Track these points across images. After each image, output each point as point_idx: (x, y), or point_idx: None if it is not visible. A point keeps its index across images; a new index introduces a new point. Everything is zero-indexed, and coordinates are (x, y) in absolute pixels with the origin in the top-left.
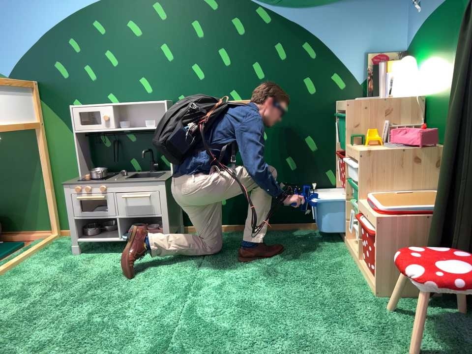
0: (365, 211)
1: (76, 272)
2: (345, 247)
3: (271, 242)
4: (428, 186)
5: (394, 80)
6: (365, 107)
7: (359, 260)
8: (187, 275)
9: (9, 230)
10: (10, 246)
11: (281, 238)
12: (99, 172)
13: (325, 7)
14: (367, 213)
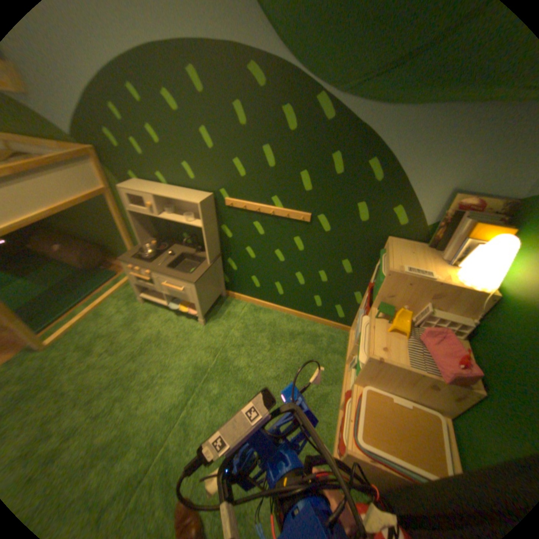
0: (351, 409)
1: (134, 329)
2: (343, 370)
3: (286, 336)
4: (436, 409)
5: (474, 252)
6: (410, 286)
7: (340, 411)
8: (202, 365)
9: (112, 255)
10: (107, 275)
11: (297, 332)
12: (147, 256)
13: (426, 108)
14: (350, 416)
